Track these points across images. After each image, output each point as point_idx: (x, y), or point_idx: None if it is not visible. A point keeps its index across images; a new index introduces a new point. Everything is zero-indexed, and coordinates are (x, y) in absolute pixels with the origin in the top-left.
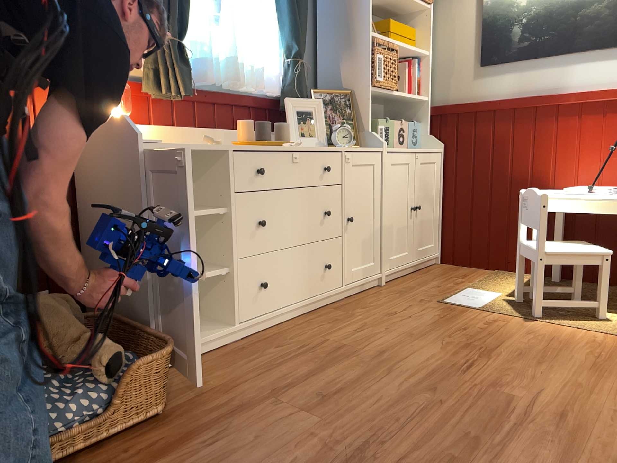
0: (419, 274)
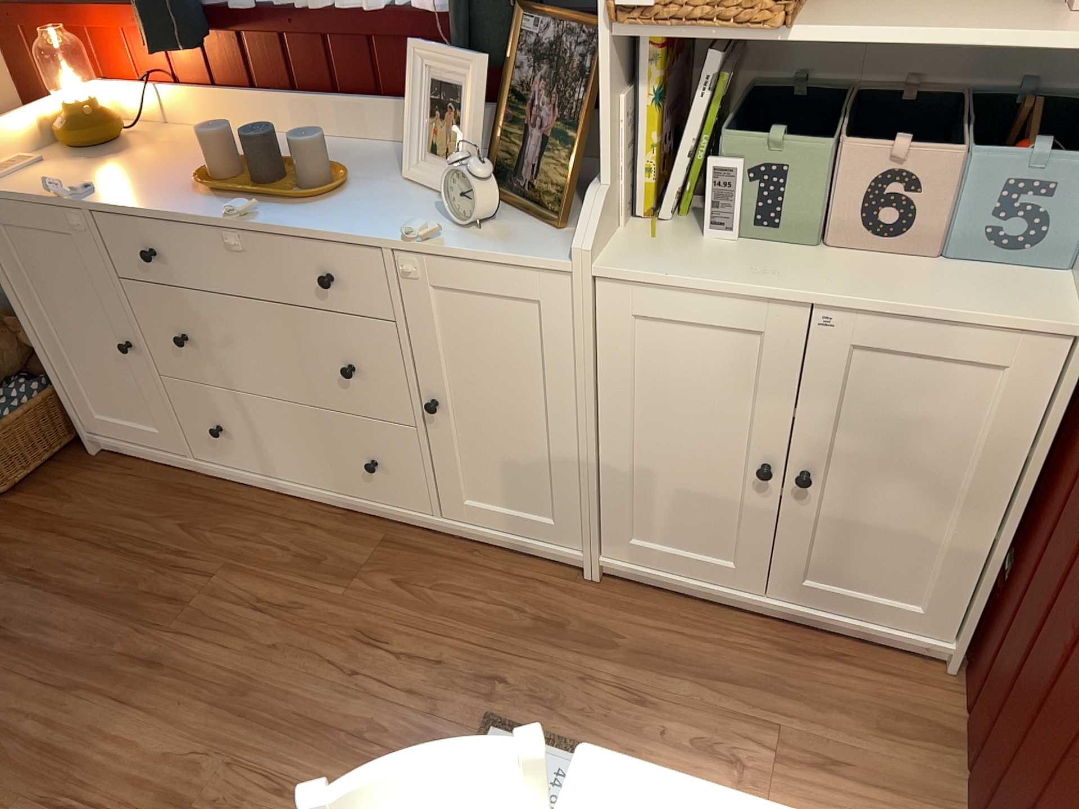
0: (762, 631)
